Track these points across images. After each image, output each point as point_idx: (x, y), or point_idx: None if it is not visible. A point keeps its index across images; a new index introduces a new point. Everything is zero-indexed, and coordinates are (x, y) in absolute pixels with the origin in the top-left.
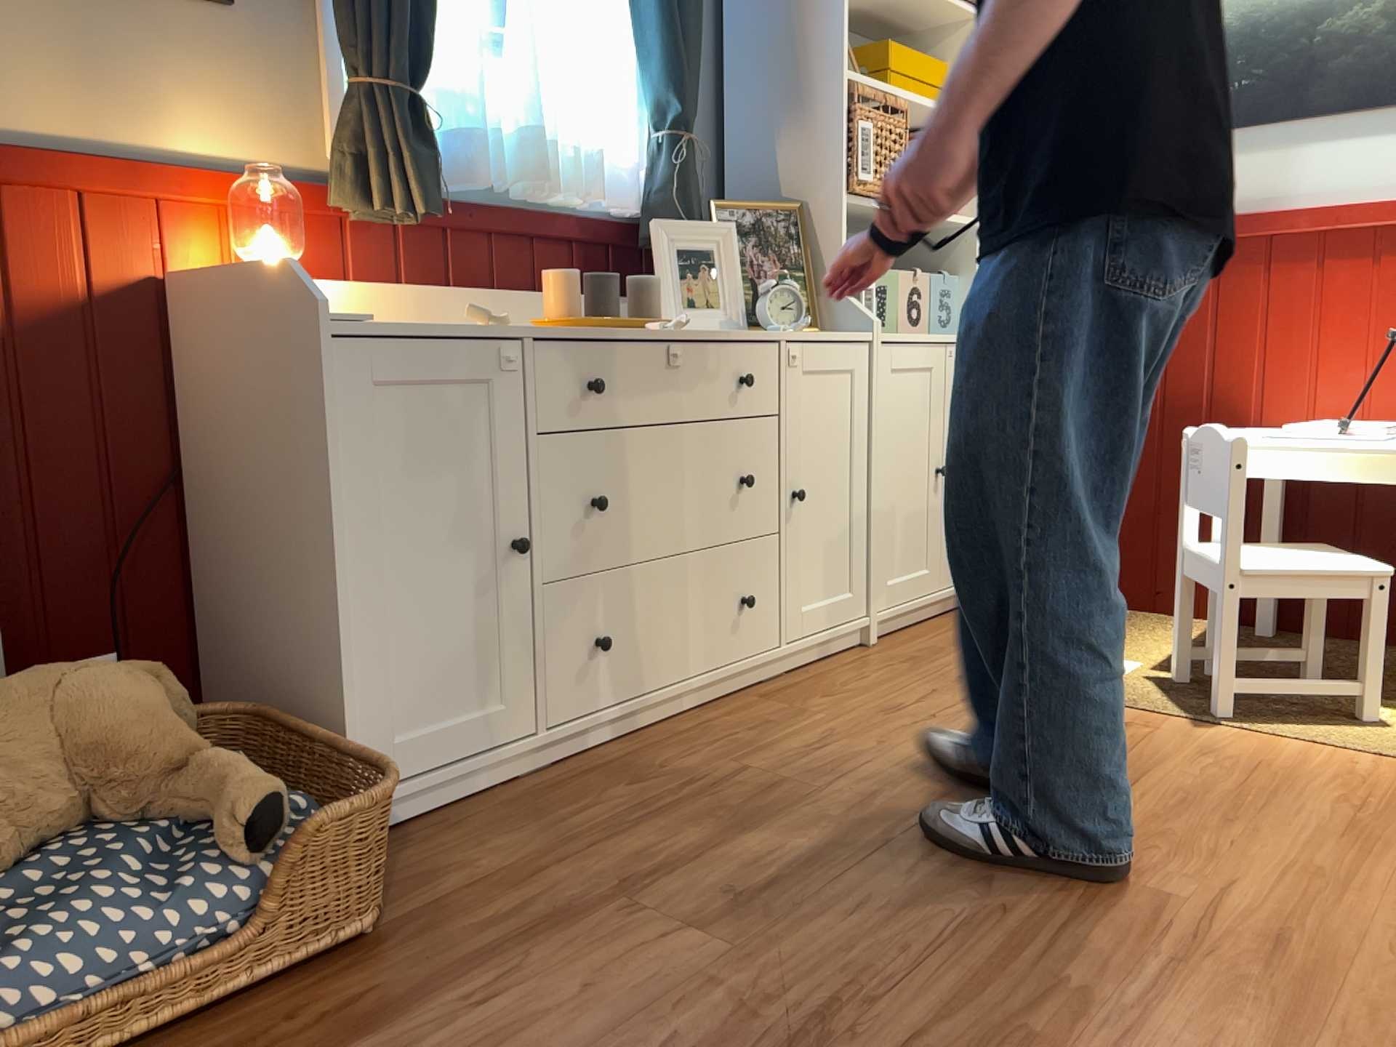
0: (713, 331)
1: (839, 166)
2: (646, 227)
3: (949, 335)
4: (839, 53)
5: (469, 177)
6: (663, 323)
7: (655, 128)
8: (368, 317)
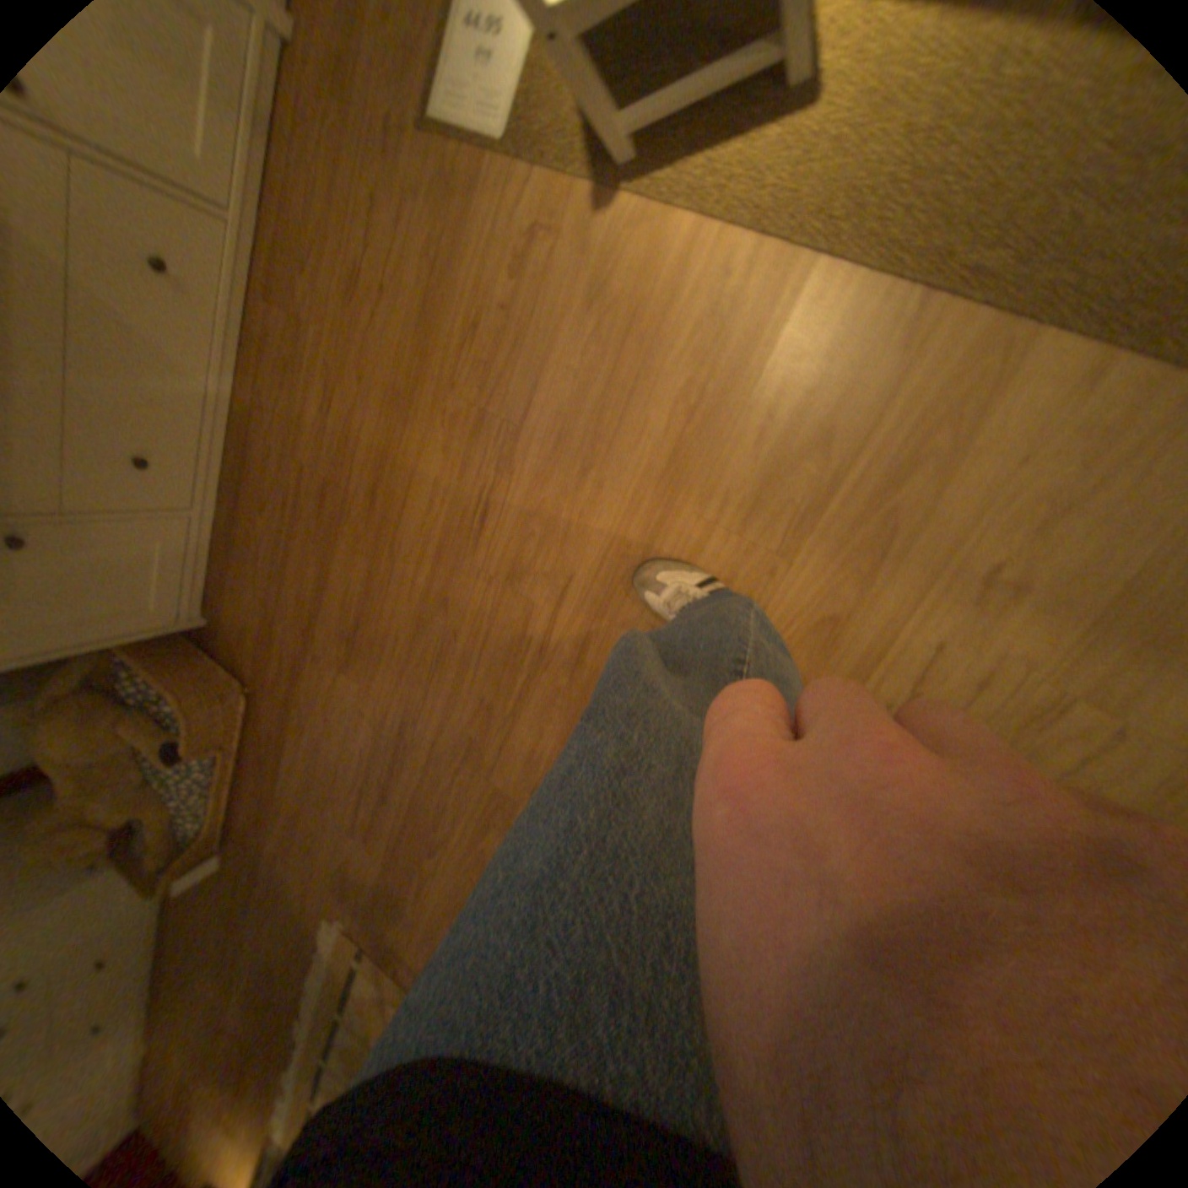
0: None
1: None
2: None
3: None
4: None
5: None
6: None
7: None
8: None
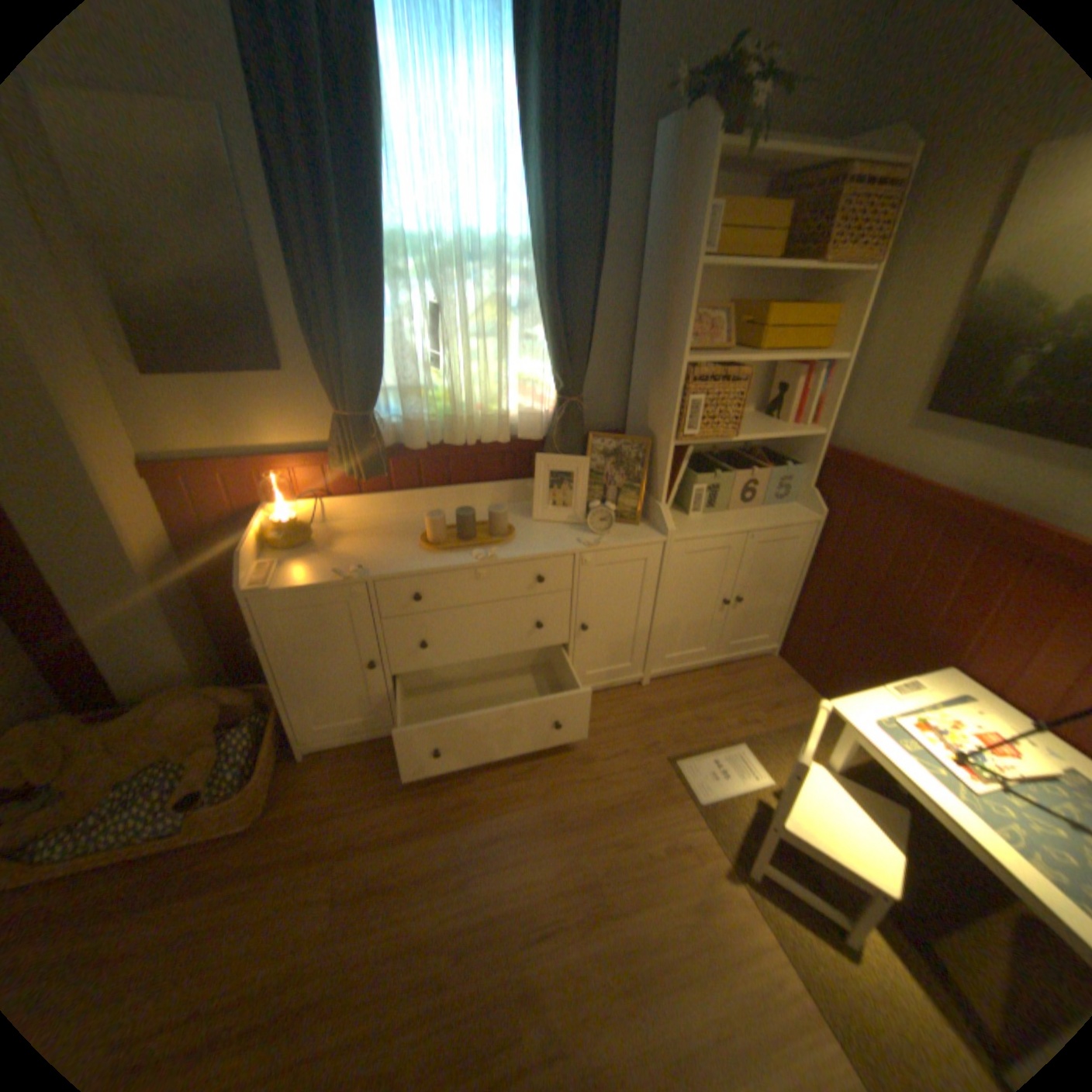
0: (523, 550)
1: (672, 423)
2: (546, 446)
3: (758, 521)
4: (683, 344)
5: (412, 444)
6: (478, 554)
7: (555, 388)
8: (269, 584)
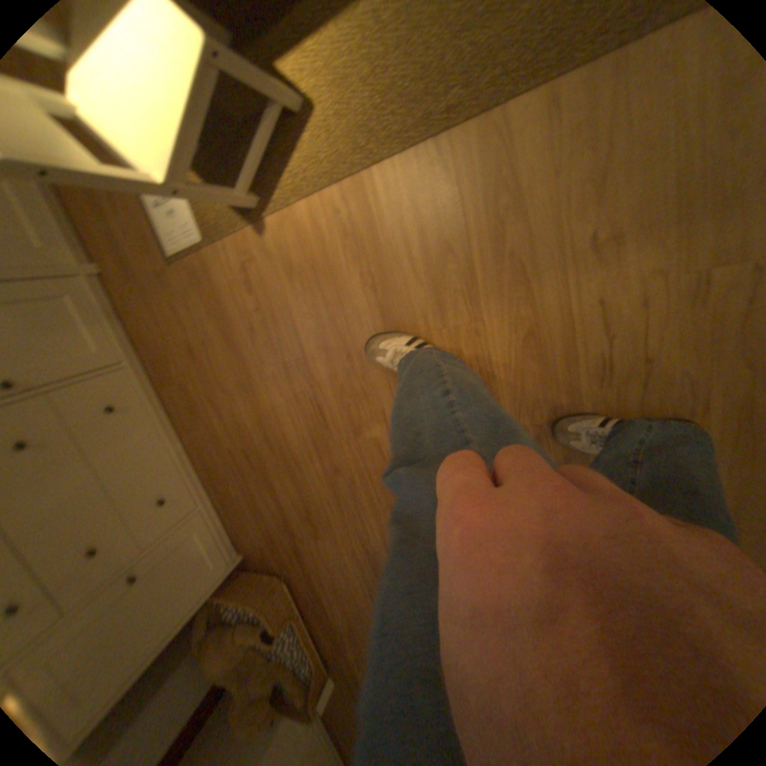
0: None
1: None
2: None
3: None
4: None
5: None
6: None
7: None
8: None
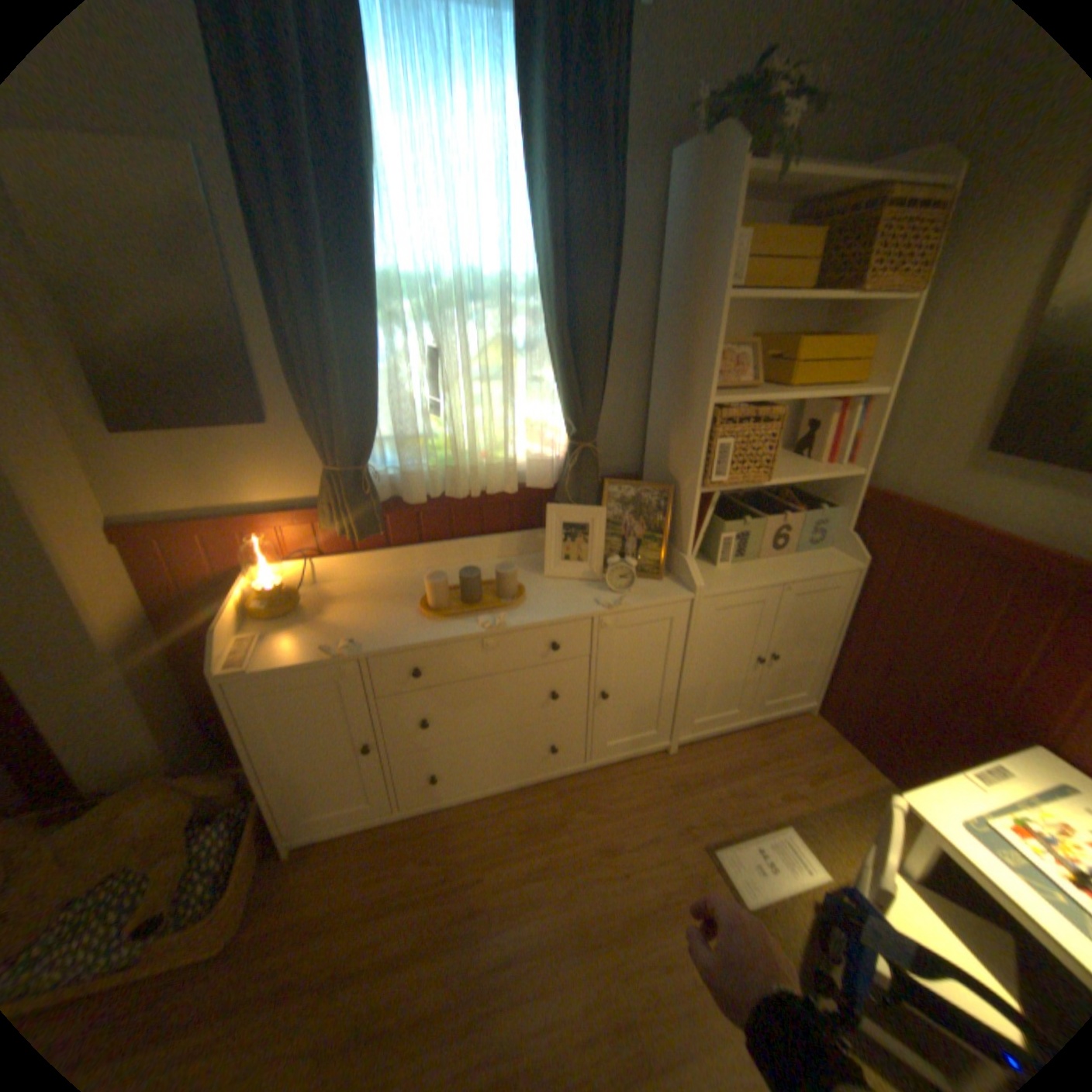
0: (535, 614)
1: (698, 468)
2: (558, 494)
3: (794, 571)
4: (709, 383)
5: (410, 497)
6: (485, 621)
7: (567, 432)
8: (246, 666)
